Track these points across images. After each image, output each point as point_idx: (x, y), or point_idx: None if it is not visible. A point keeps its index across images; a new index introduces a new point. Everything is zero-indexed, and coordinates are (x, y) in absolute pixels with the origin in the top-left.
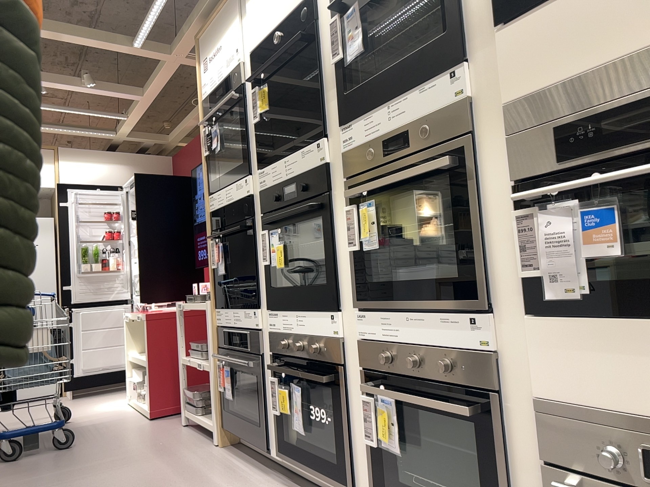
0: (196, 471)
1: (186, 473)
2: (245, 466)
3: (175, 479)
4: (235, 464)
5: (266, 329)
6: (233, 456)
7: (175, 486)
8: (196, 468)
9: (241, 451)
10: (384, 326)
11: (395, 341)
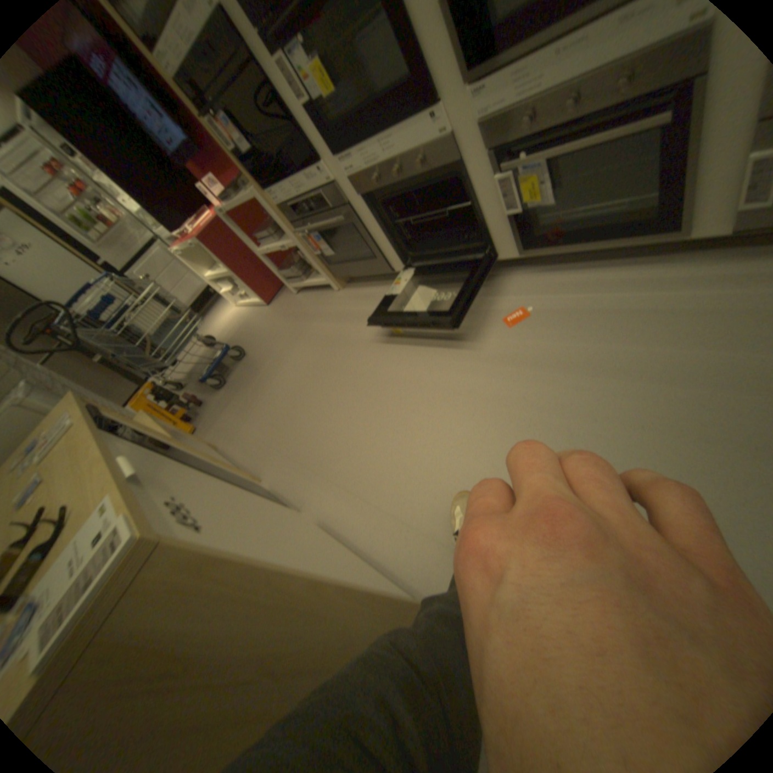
0: (349, 314)
1: (345, 319)
2: (377, 289)
3: (343, 326)
4: (369, 293)
5: (341, 176)
6: (359, 289)
7: (349, 331)
8: (346, 312)
9: (360, 283)
10: (518, 80)
11: (538, 92)
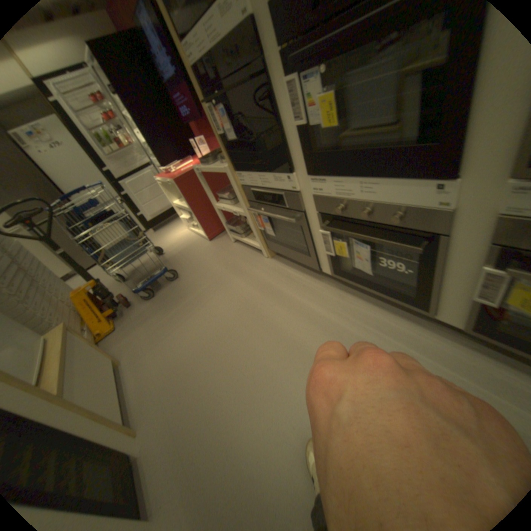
0: (269, 286)
1: (263, 289)
2: (299, 274)
3: (260, 296)
4: (291, 274)
5: (306, 190)
6: (283, 265)
7: (264, 304)
8: (267, 283)
9: (286, 259)
10: None
11: None
